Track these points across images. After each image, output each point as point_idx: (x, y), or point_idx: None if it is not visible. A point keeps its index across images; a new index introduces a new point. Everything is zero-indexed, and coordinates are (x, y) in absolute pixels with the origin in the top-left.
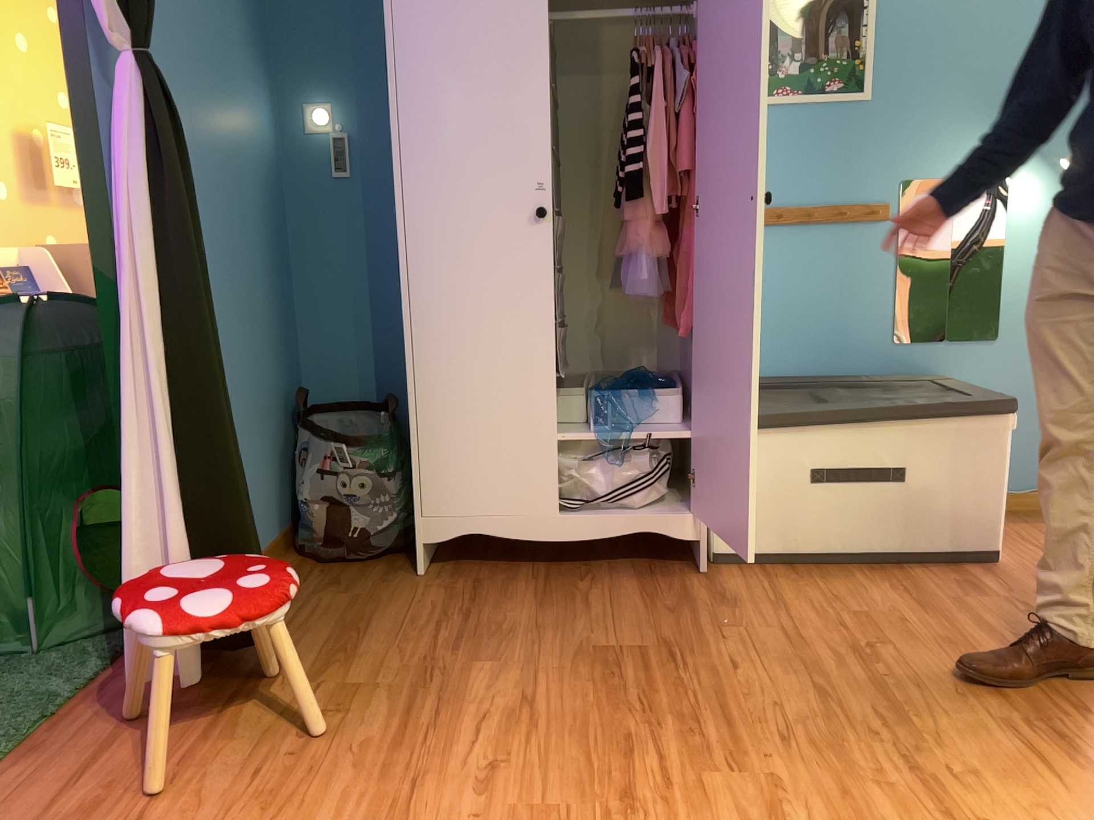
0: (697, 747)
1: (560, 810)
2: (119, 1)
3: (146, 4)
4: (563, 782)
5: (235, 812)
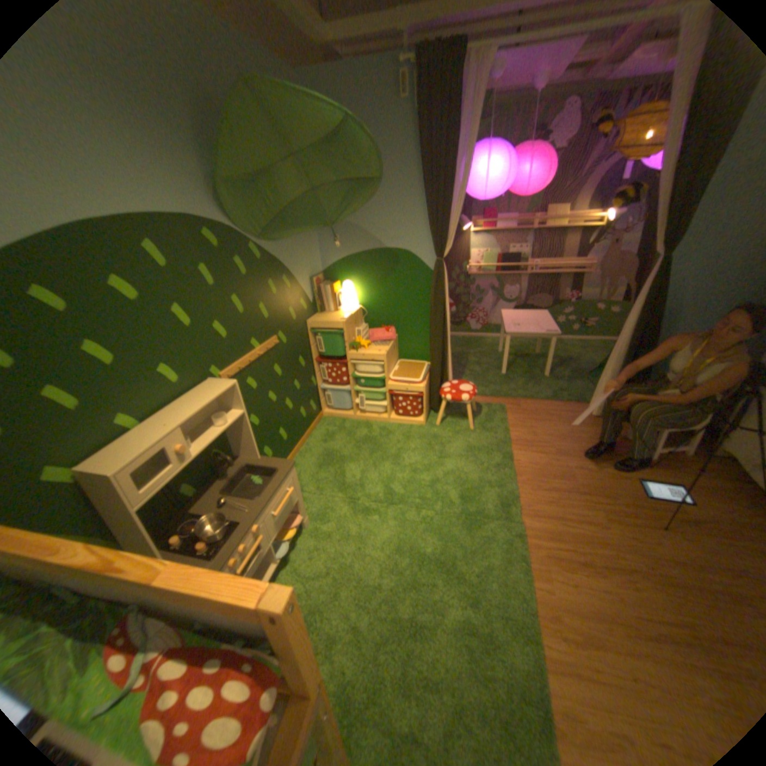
0: (620, 517)
1: (575, 483)
2: (662, 243)
3: (670, 243)
4: (588, 484)
5: (556, 434)
